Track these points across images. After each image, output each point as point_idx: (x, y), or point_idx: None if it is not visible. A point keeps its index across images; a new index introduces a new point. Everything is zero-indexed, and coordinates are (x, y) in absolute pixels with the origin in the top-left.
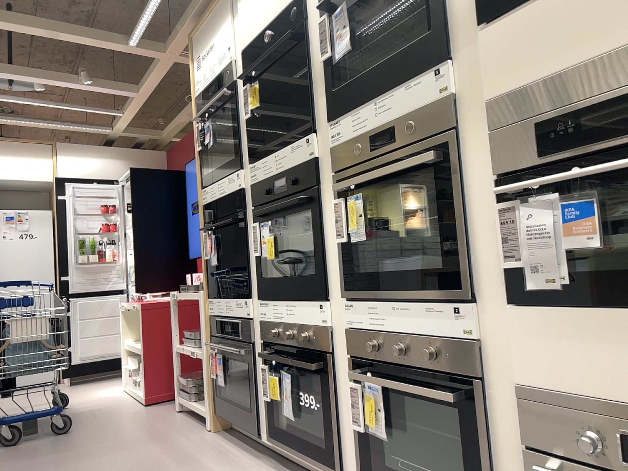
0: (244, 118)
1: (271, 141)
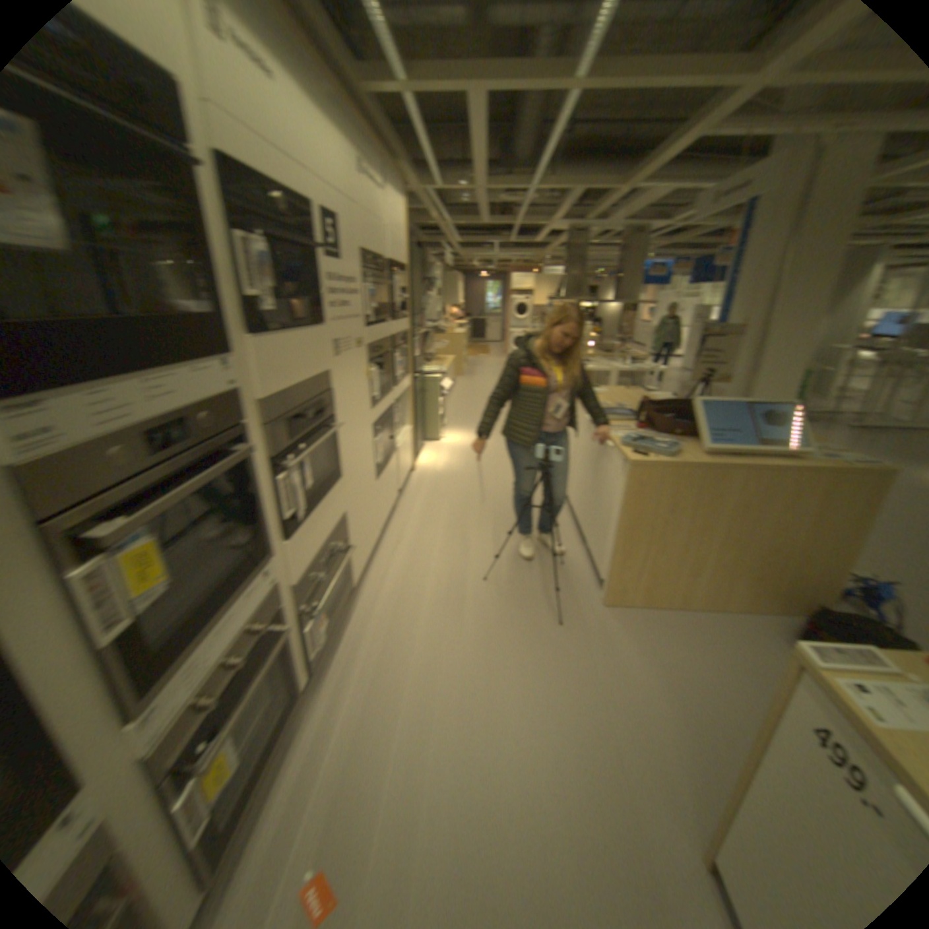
0: None
1: None
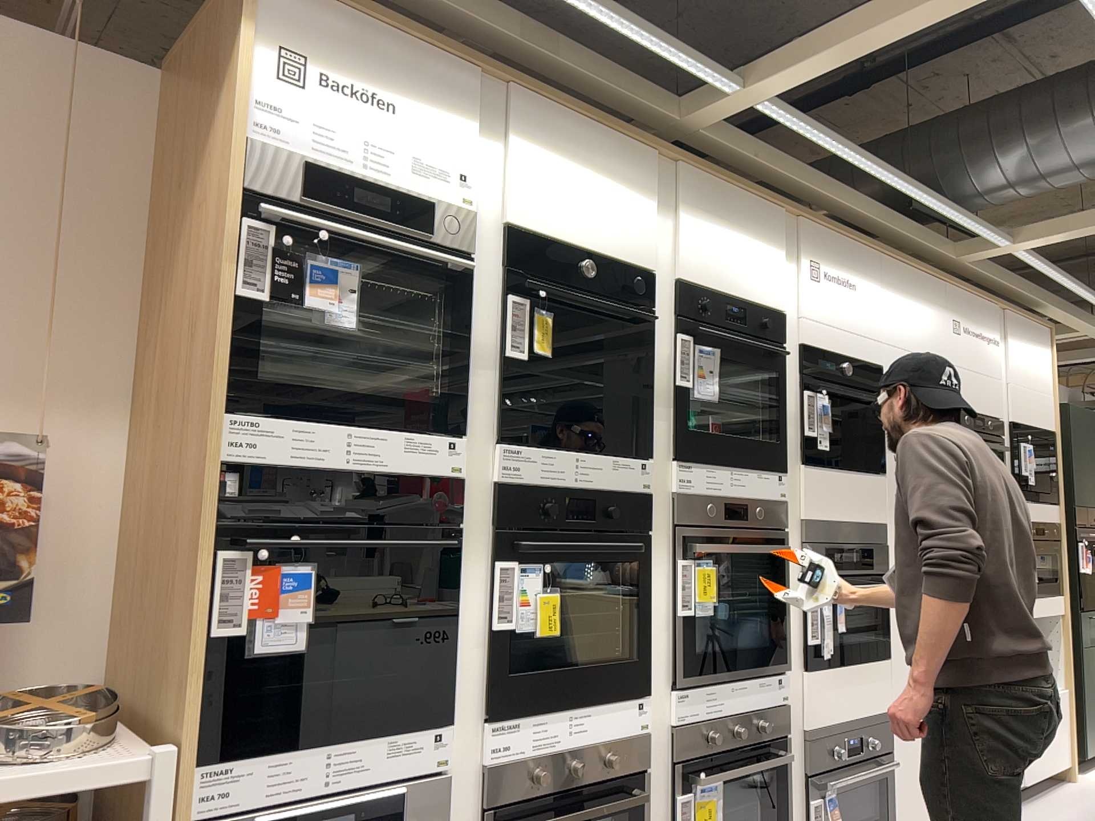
0: (487, 346)
1: (561, 428)
